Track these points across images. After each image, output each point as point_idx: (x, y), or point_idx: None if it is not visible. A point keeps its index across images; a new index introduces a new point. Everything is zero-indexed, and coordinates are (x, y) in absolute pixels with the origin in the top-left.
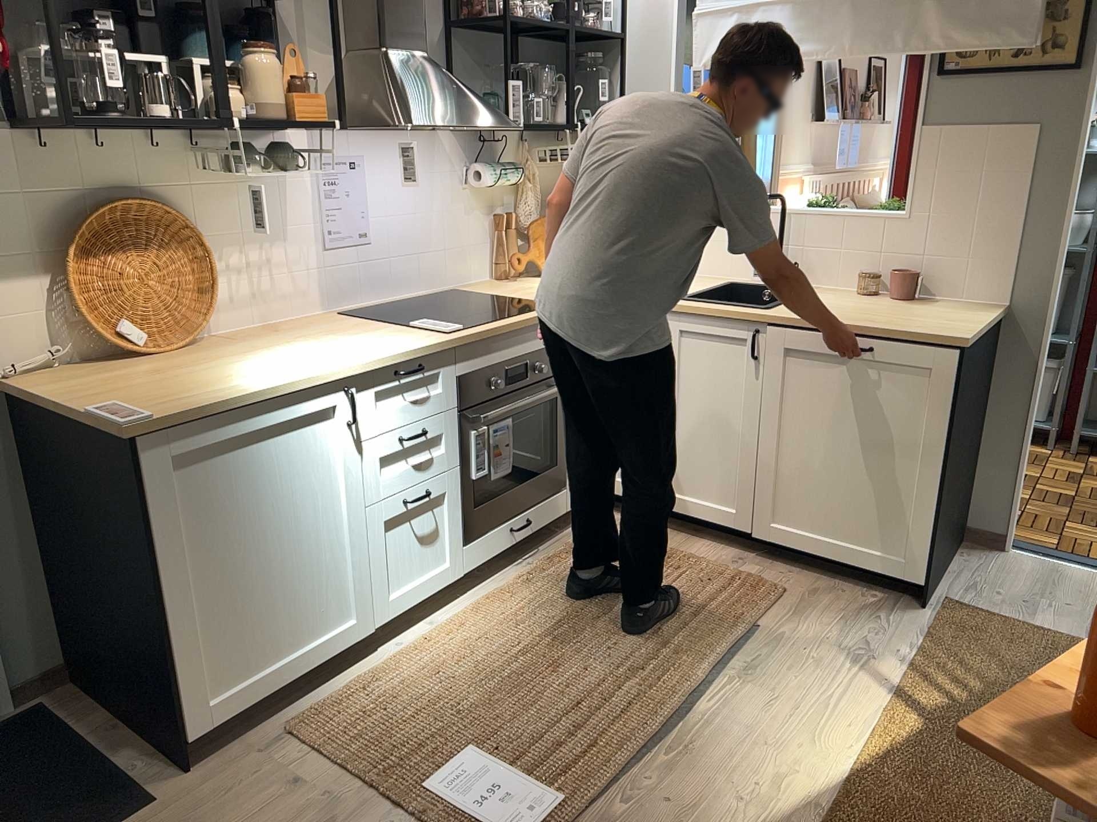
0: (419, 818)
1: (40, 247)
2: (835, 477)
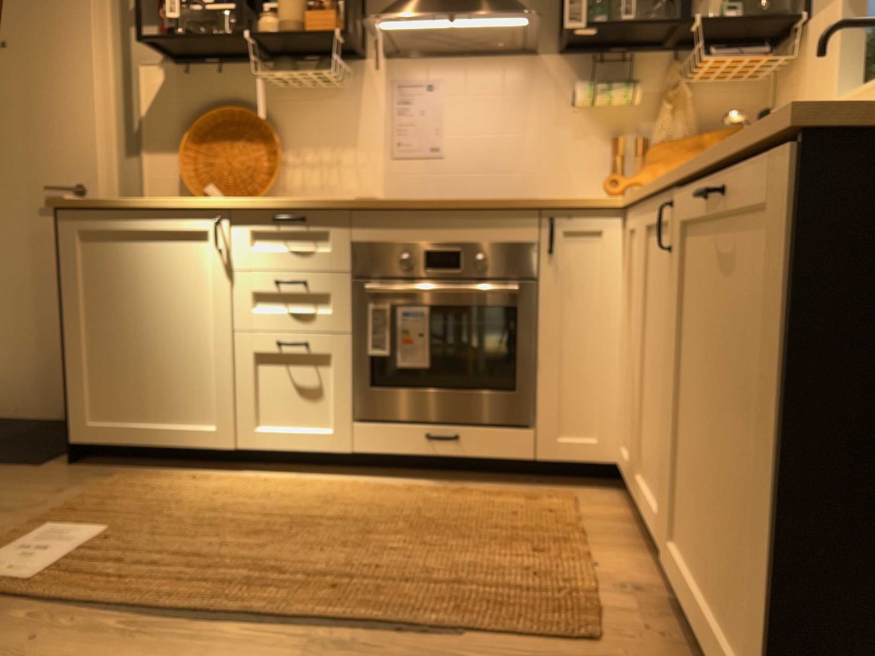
0: (7, 536)
1: (180, 134)
2: (717, 470)
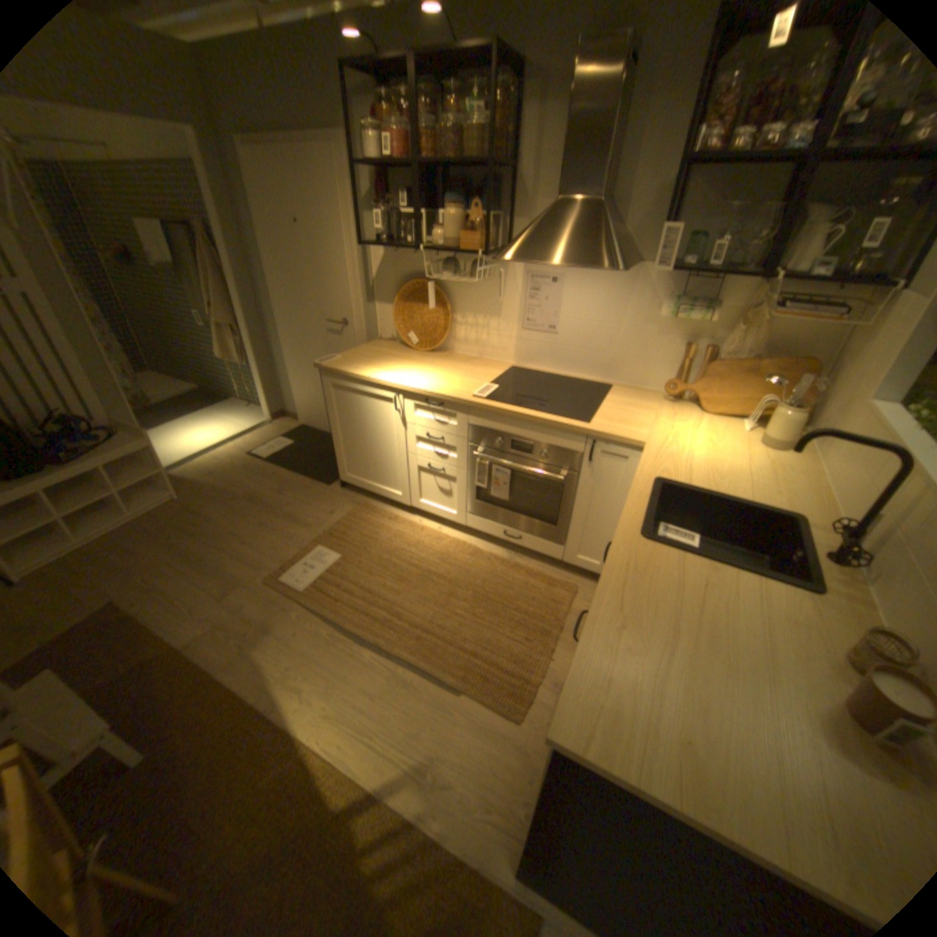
0: (303, 547)
1: (395, 293)
2: None
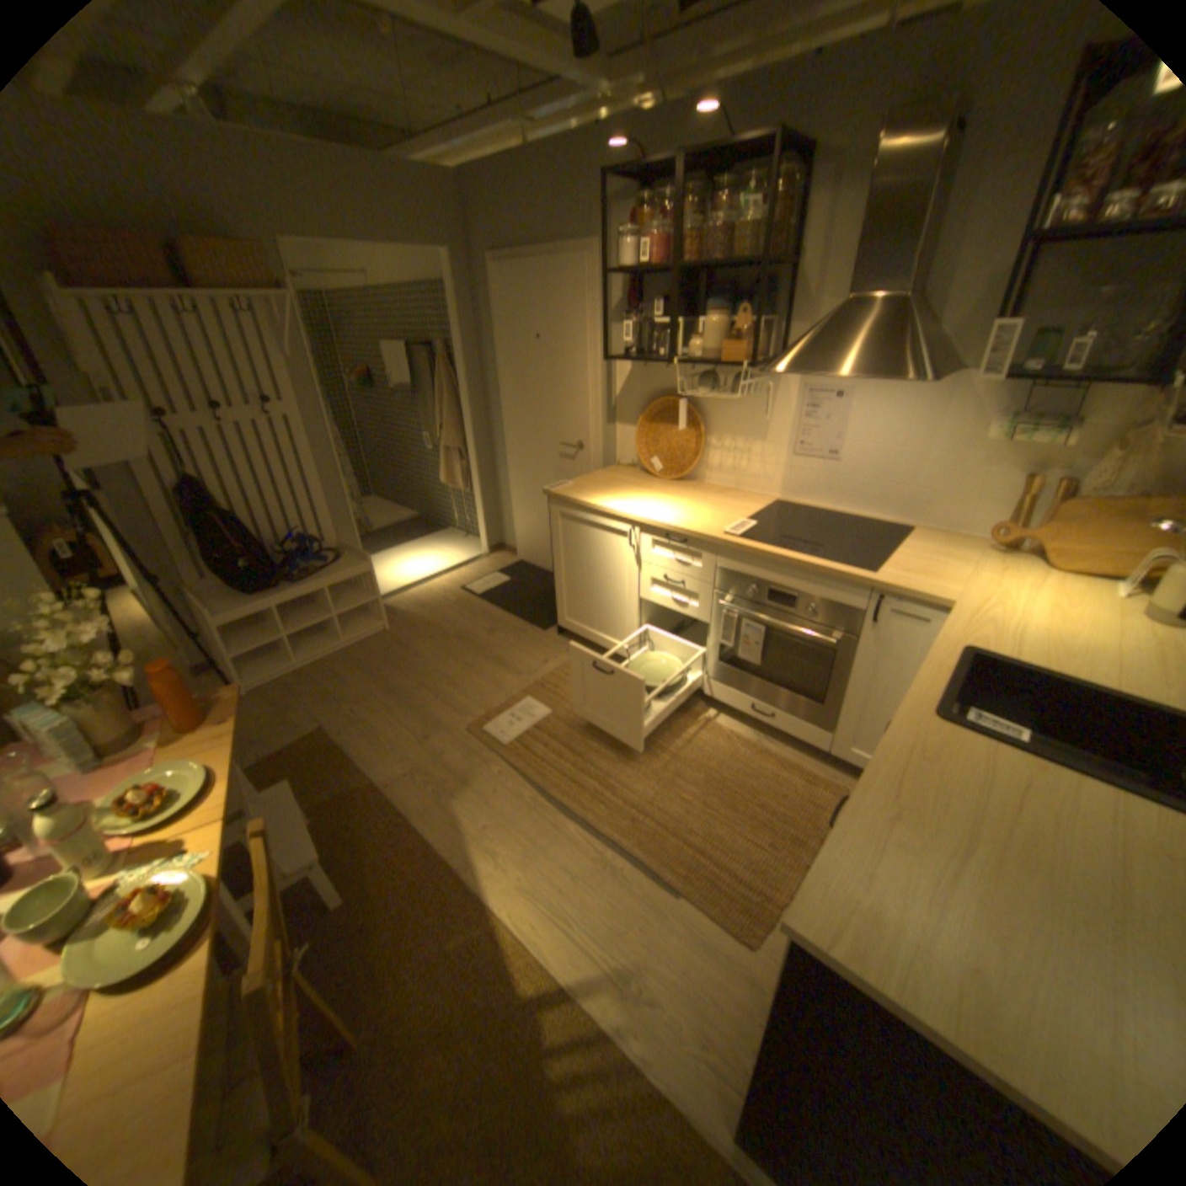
0: (511, 696)
1: (640, 412)
2: None
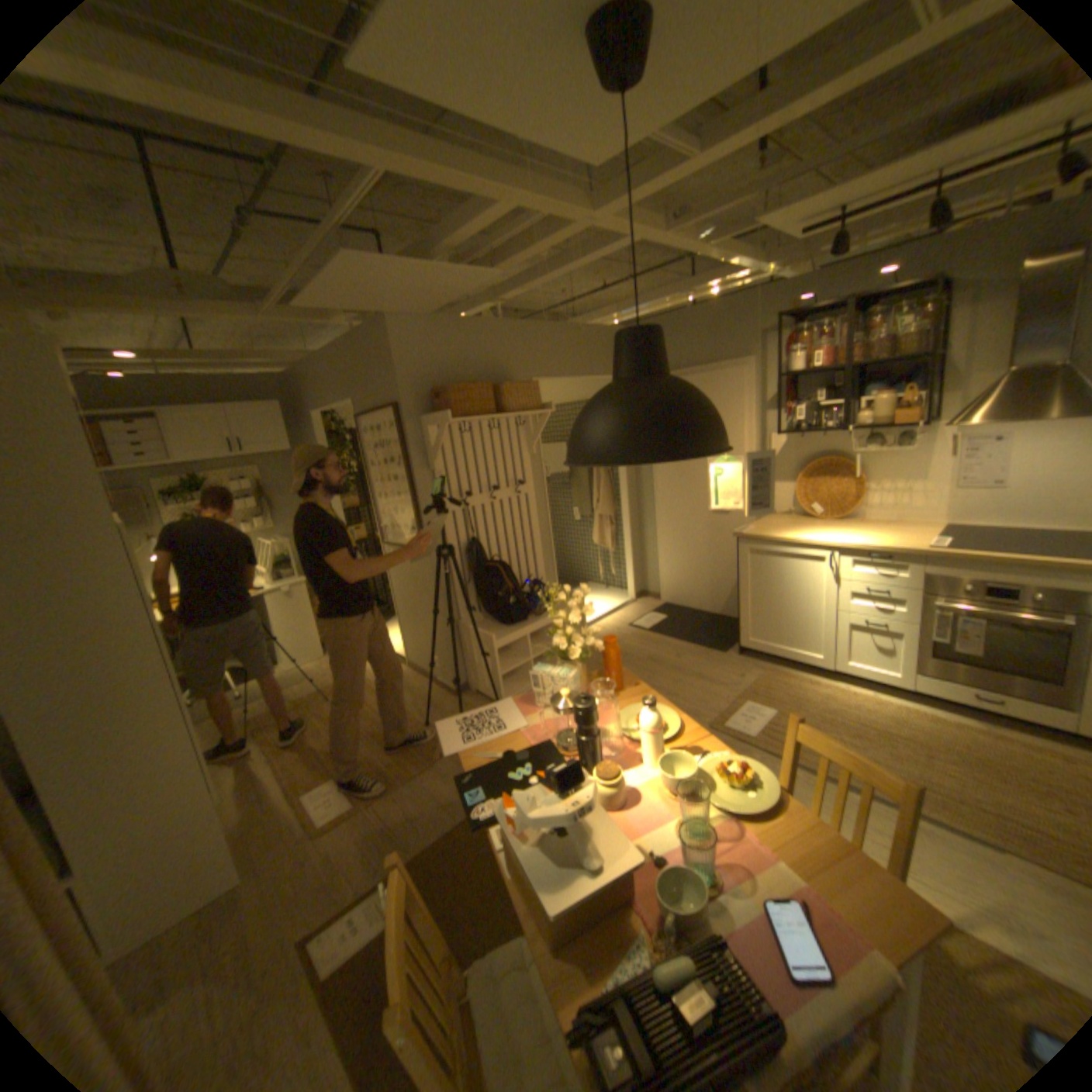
0: (732, 701)
1: (795, 471)
2: None
